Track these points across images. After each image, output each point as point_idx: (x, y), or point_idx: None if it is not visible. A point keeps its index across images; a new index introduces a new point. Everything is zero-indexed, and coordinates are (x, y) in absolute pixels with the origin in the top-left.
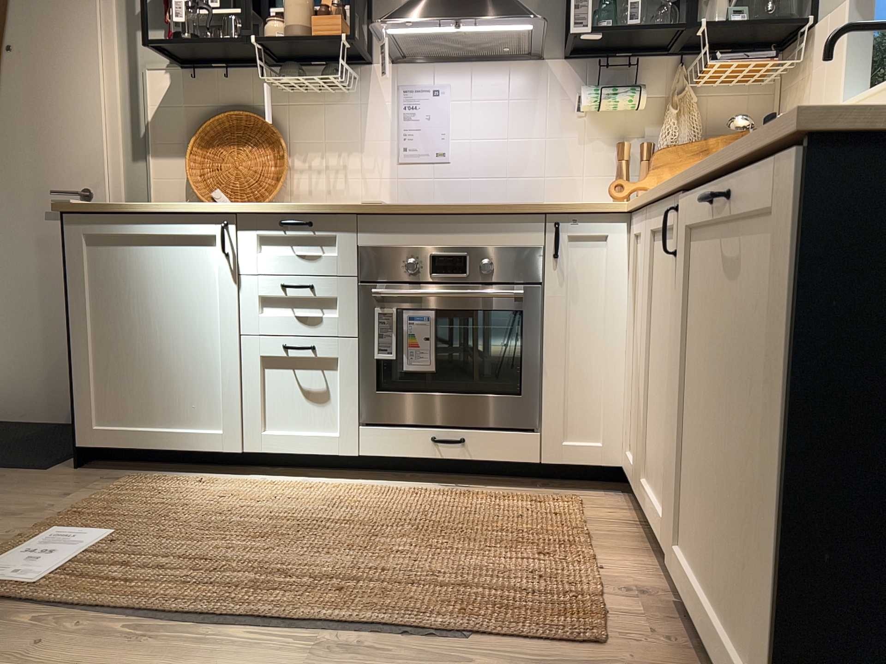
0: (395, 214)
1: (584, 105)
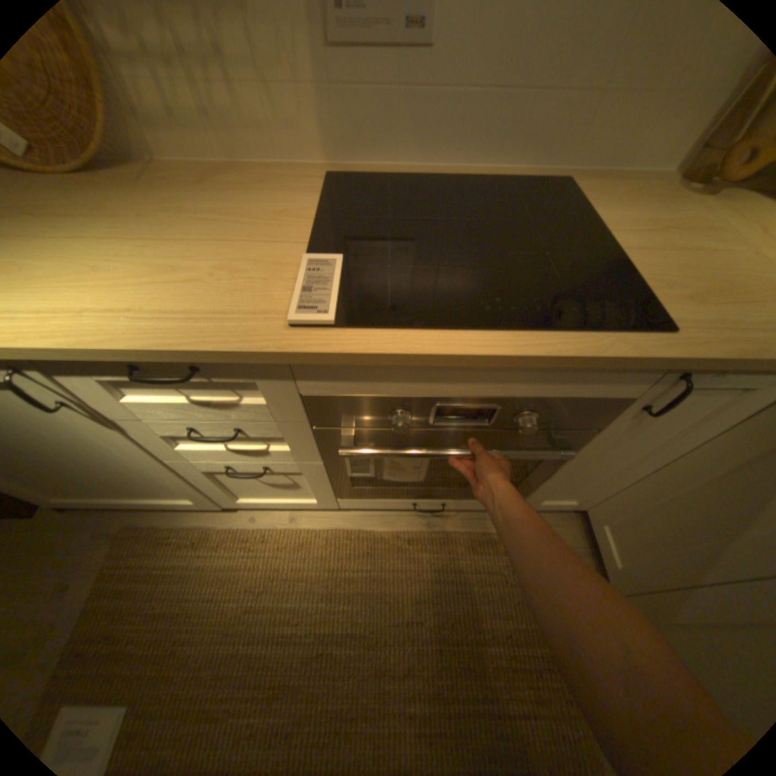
0: (370, 361)
1: None
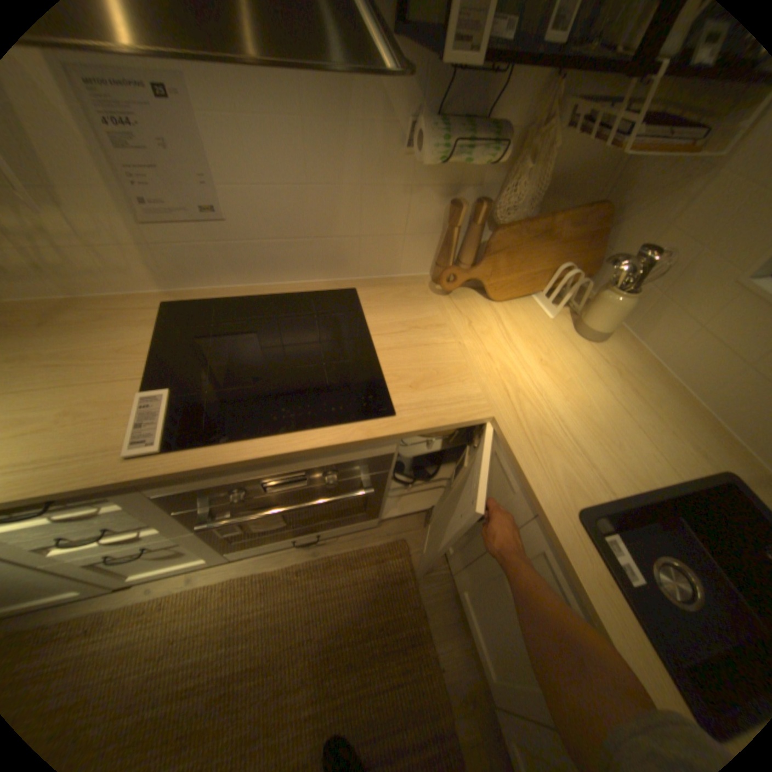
0: (191, 472)
1: (426, 150)
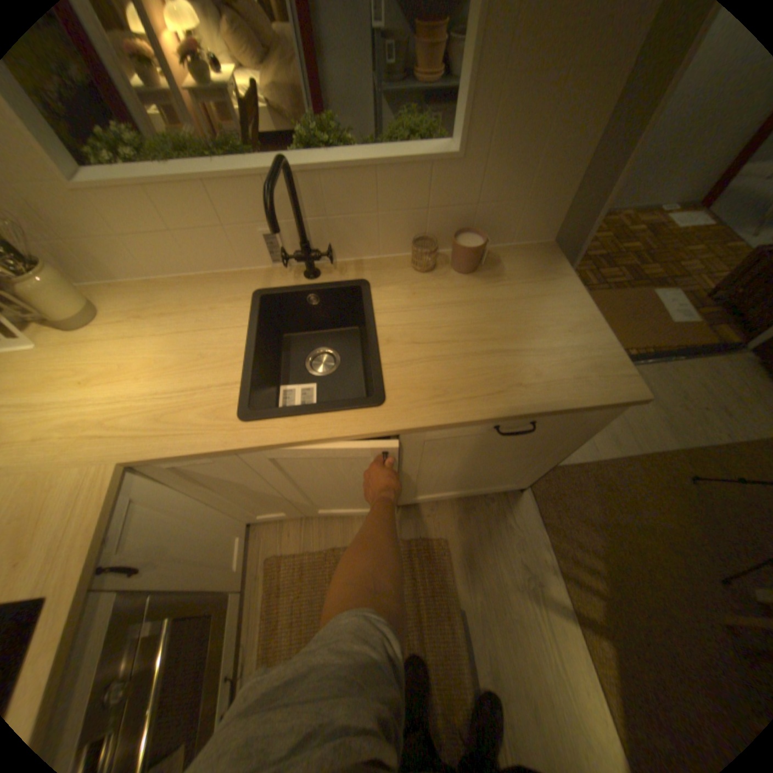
0: None
1: None
